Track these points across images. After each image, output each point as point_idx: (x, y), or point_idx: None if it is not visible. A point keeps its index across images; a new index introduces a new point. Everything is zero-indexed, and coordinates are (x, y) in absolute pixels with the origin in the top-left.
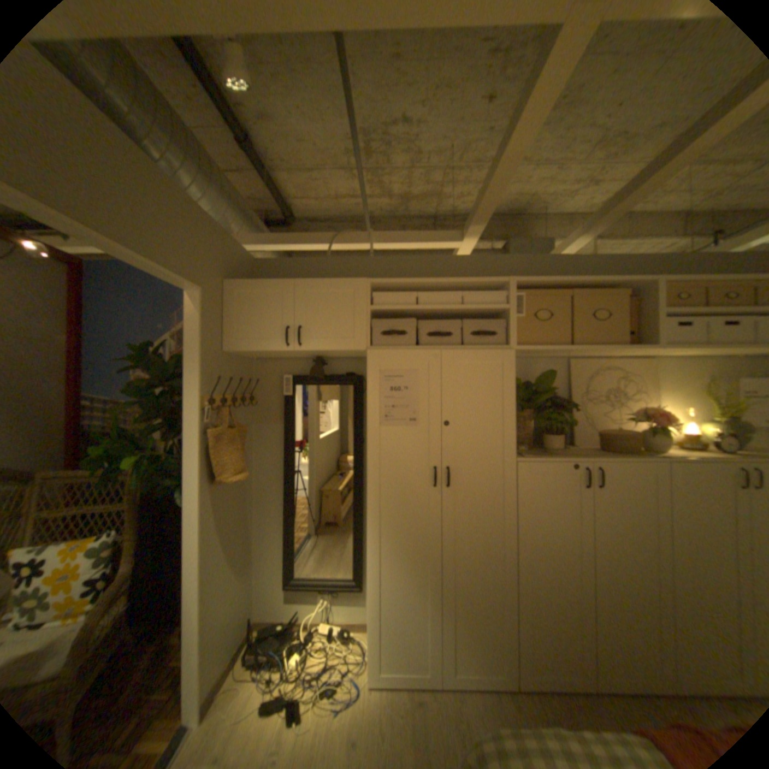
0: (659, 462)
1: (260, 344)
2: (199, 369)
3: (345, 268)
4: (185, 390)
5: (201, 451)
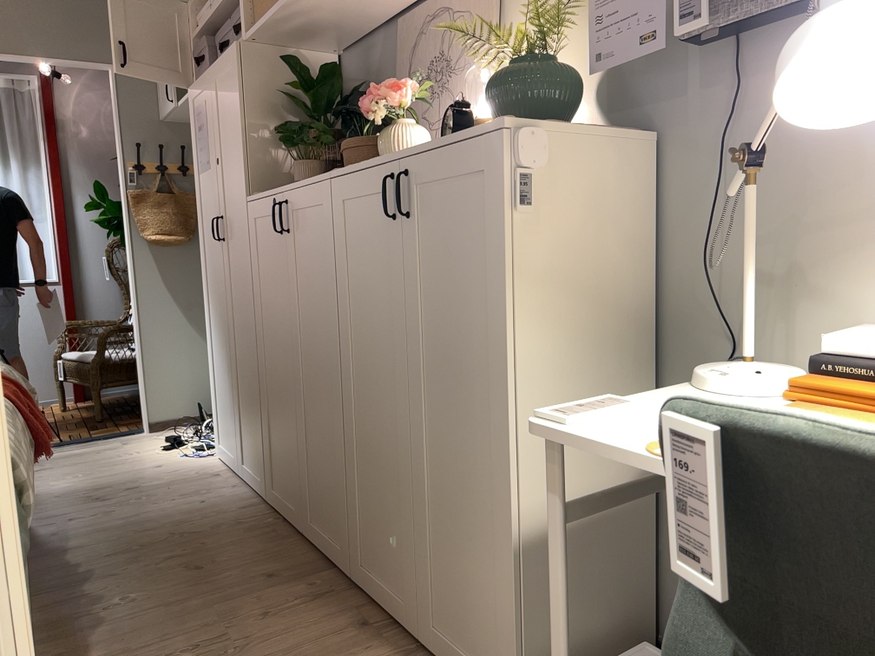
0: (322, 181)
1: (166, 106)
2: (118, 138)
3: None
4: (117, 157)
5: (131, 210)
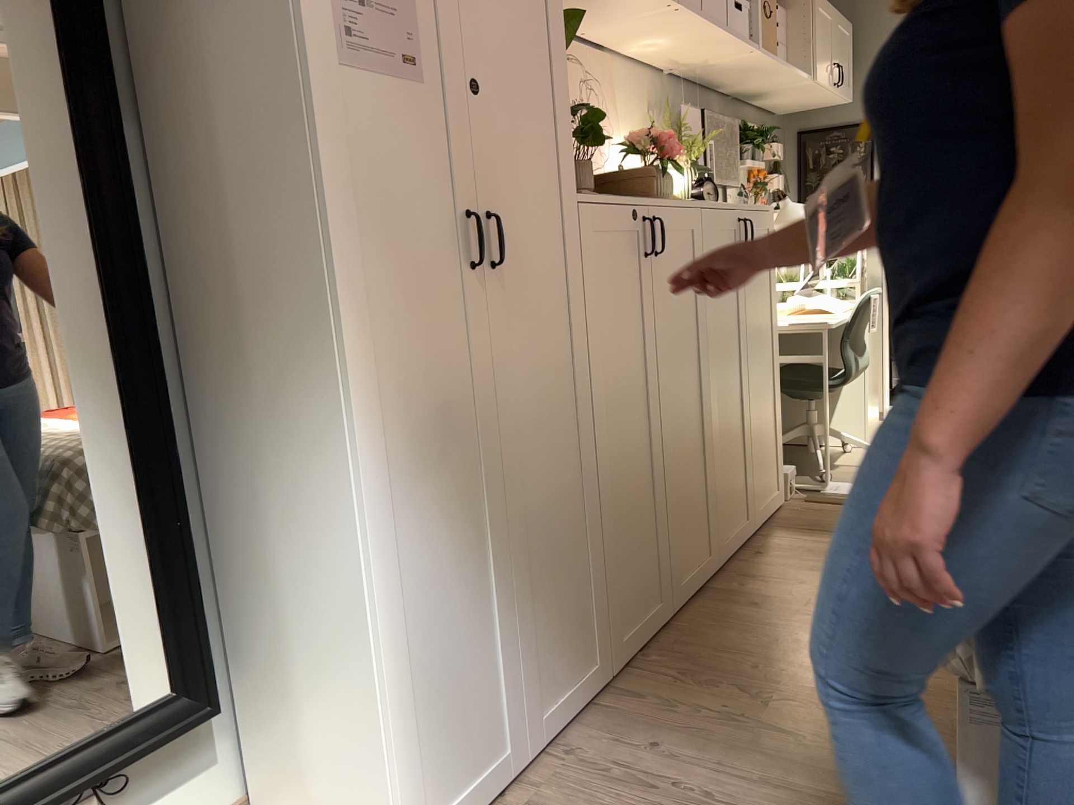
0: (694, 207)
1: None
2: None
3: None
4: None
5: None
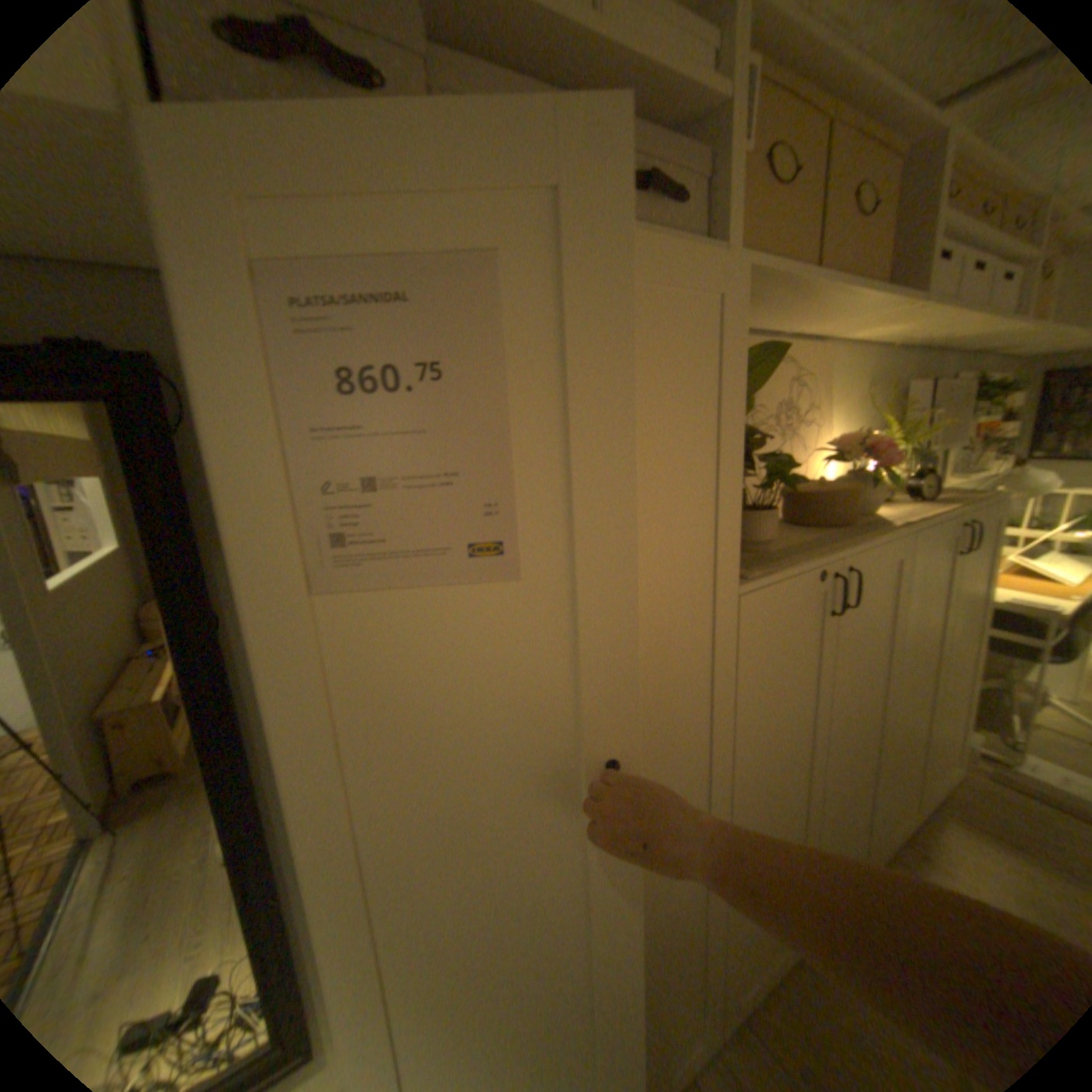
0: (907, 534)
1: None
2: None
3: None
4: None
5: None
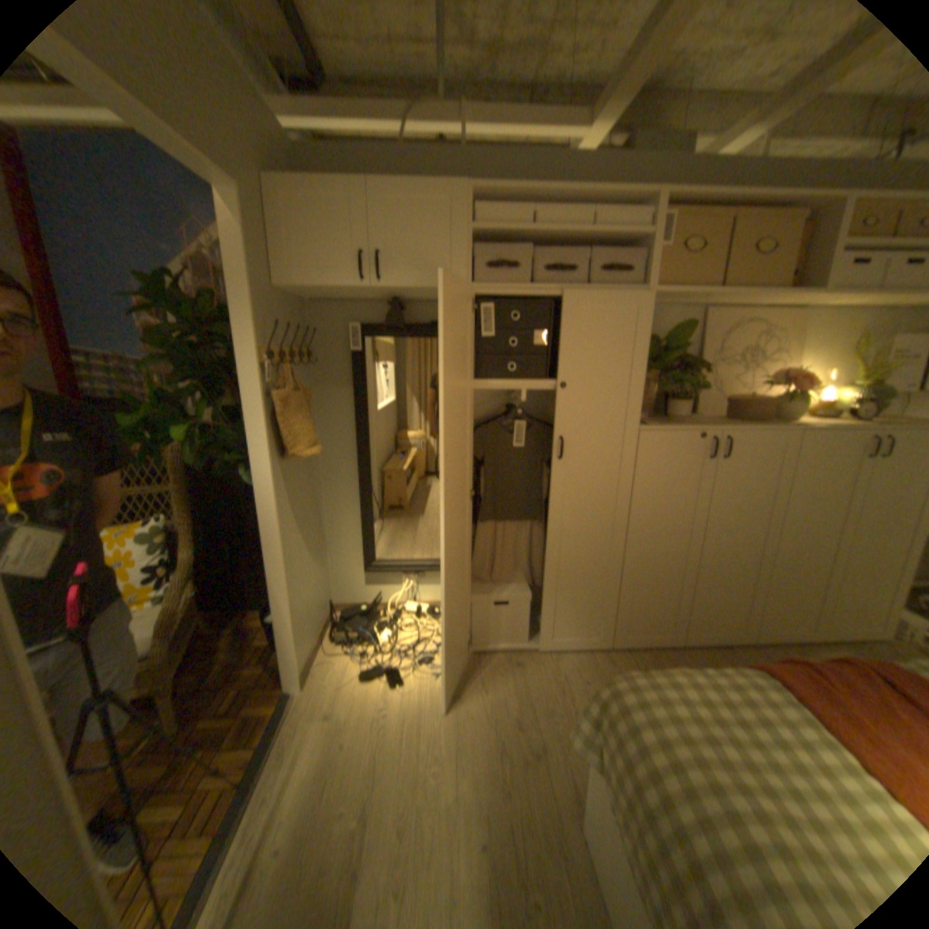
0: (793, 430)
1: (324, 276)
2: (251, 309)
3: (427, 163)
4: (236, 337)
5: (267, 418)
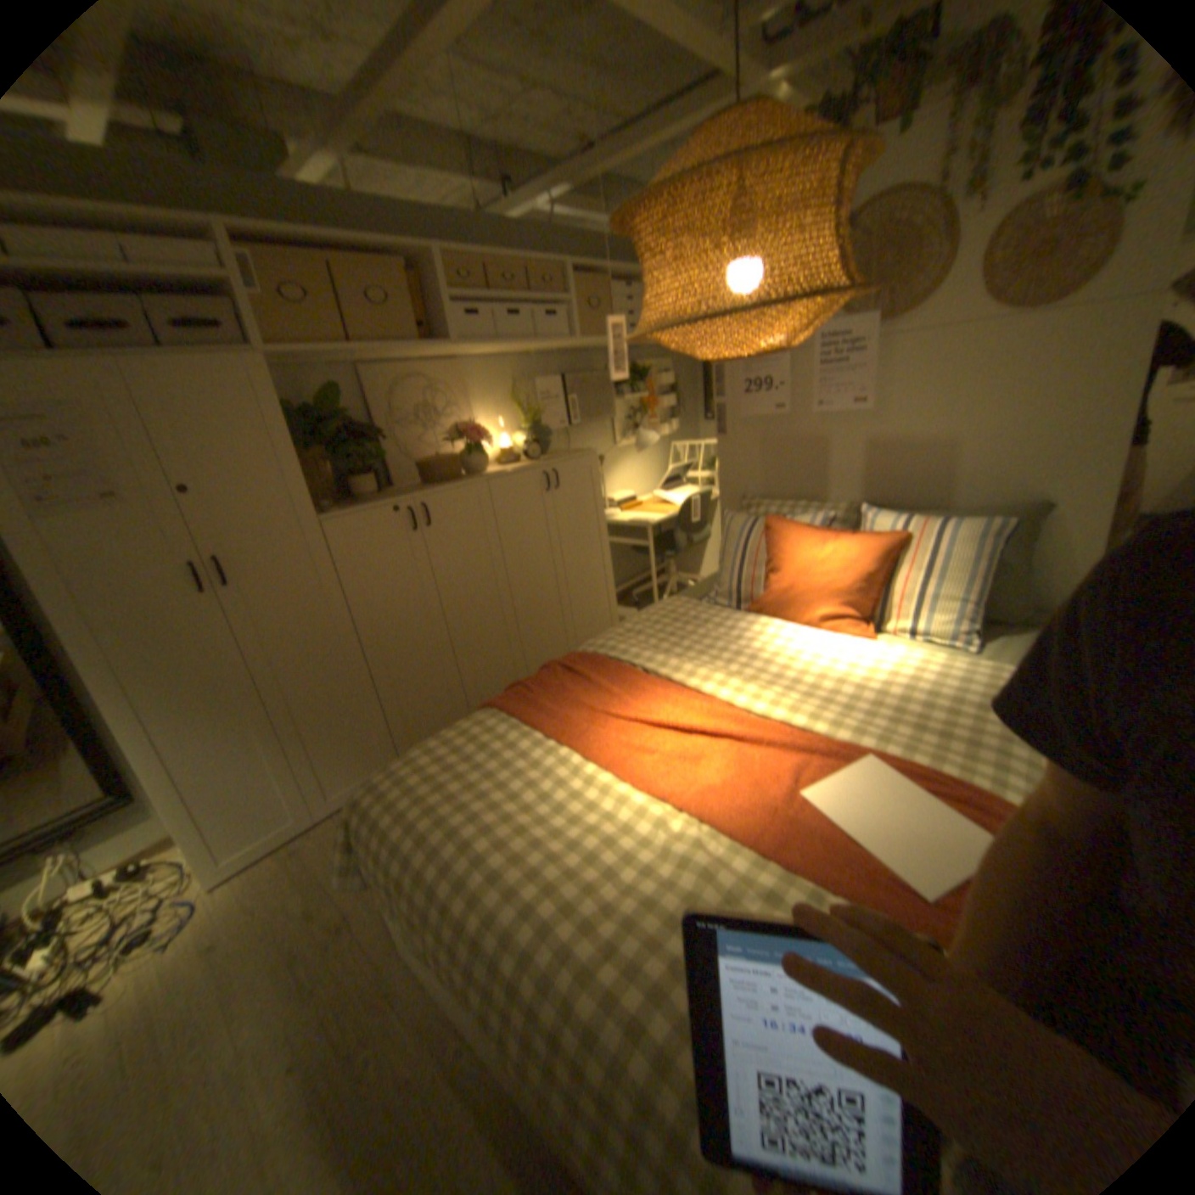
0: (478, 482)
1: None
2: None
3: None
4: None
5: None
